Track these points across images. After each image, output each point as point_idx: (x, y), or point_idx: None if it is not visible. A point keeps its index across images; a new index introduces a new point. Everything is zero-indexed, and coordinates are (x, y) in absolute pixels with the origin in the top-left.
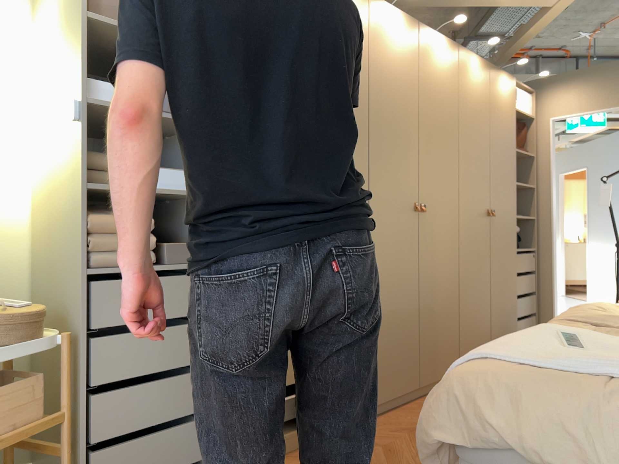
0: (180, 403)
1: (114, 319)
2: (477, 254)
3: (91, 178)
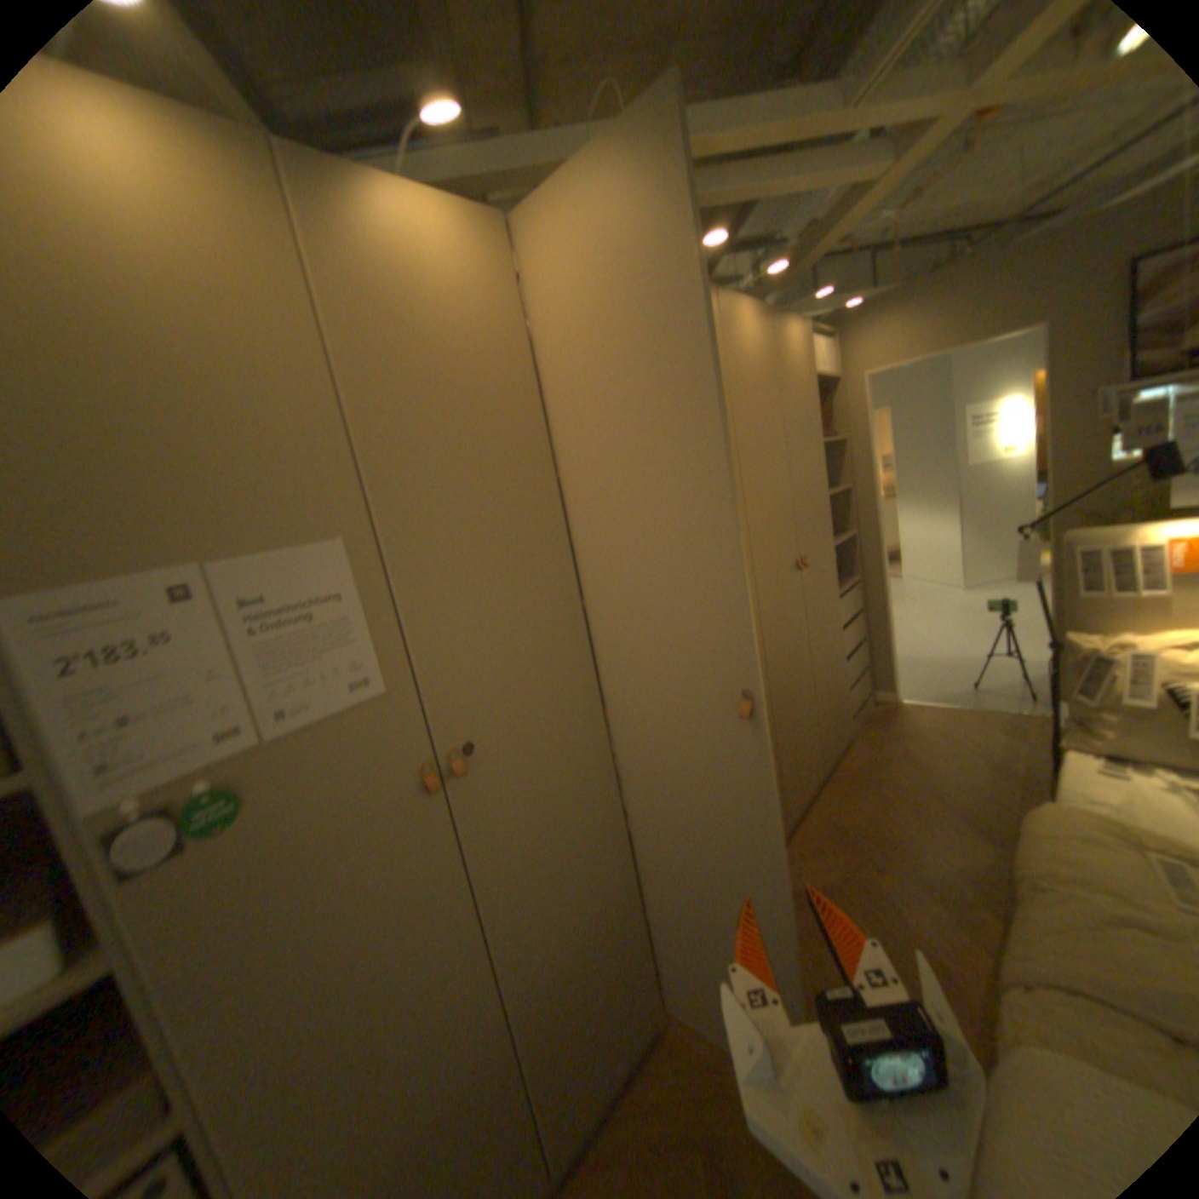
0: None
1: None
2: (790, 643)
3: None
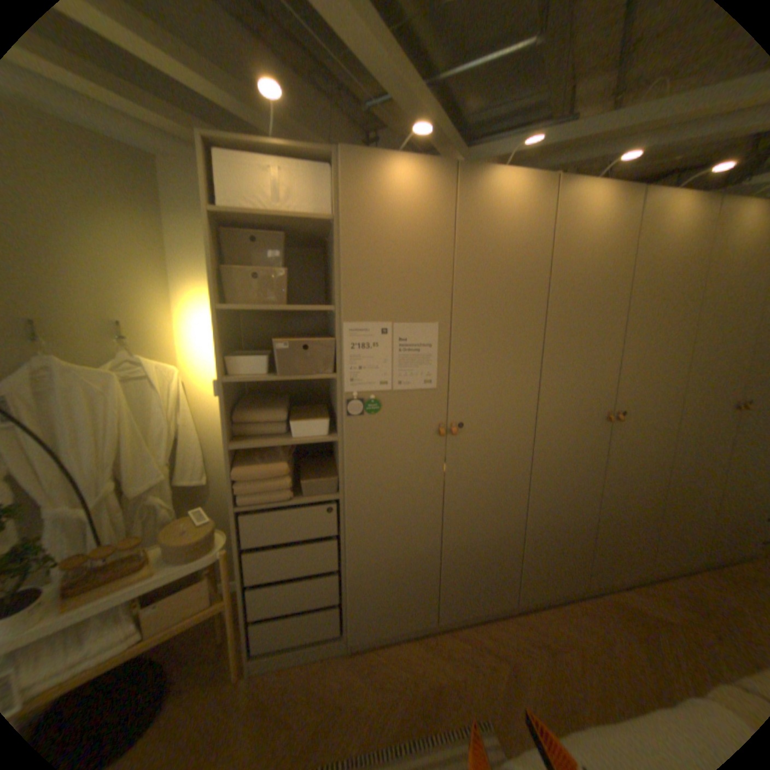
0: (319, 597)
1: (260, 541)
2: (706, 457)
3: (244, 431)
